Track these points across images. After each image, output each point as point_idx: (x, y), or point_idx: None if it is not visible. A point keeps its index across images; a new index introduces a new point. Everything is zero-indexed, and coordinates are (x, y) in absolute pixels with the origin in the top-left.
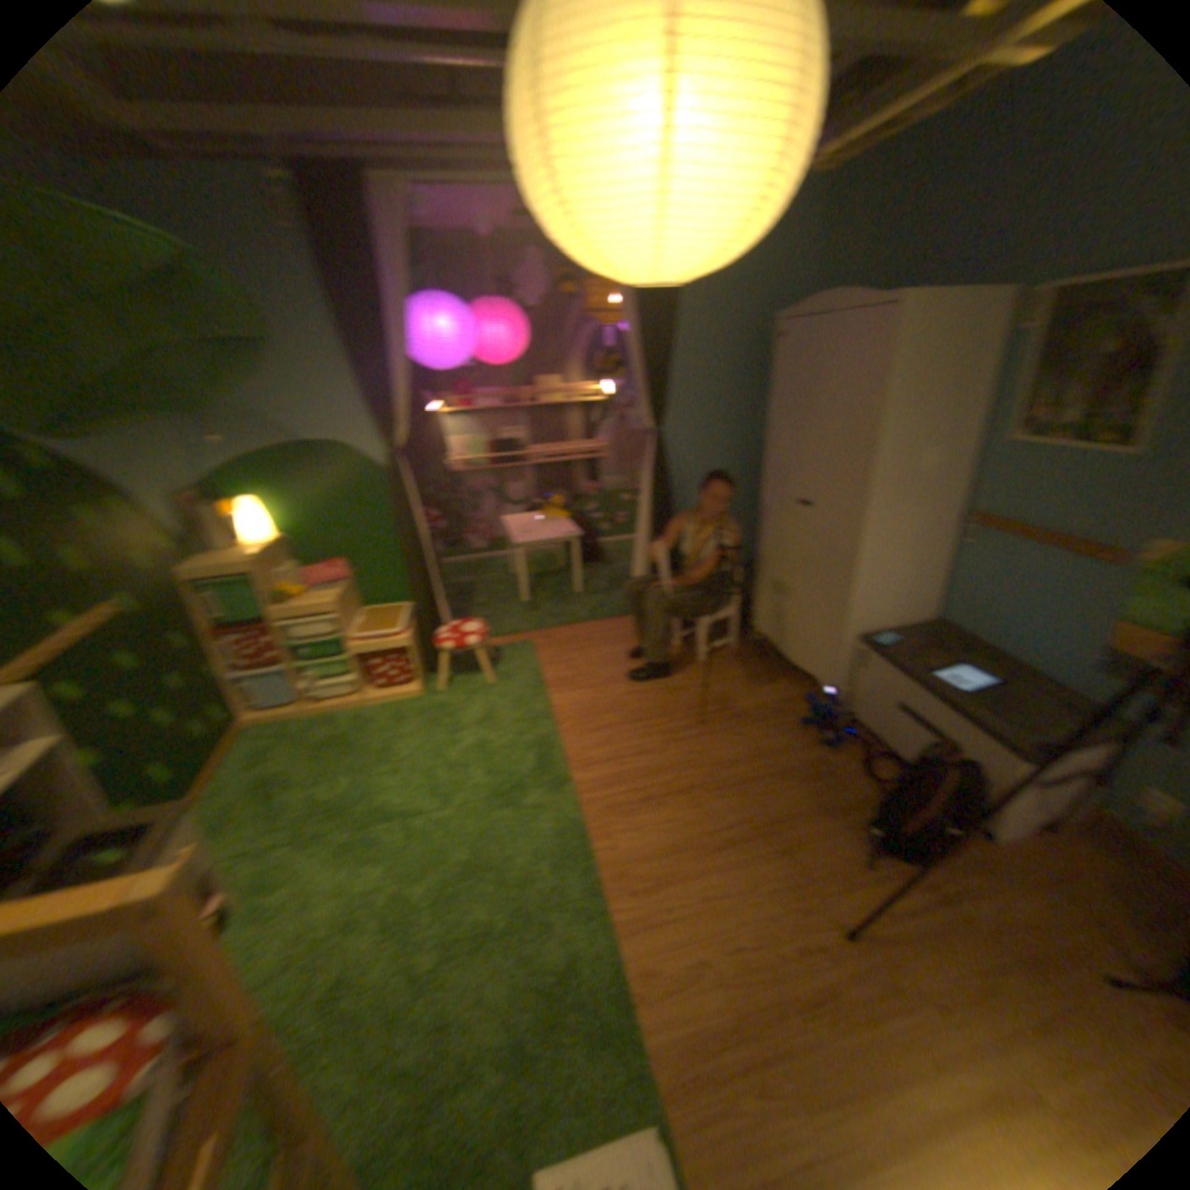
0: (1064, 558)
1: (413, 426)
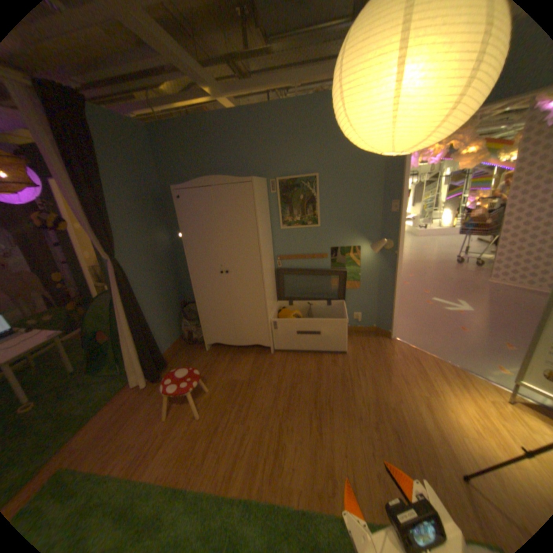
0: (311, 260)
1: None
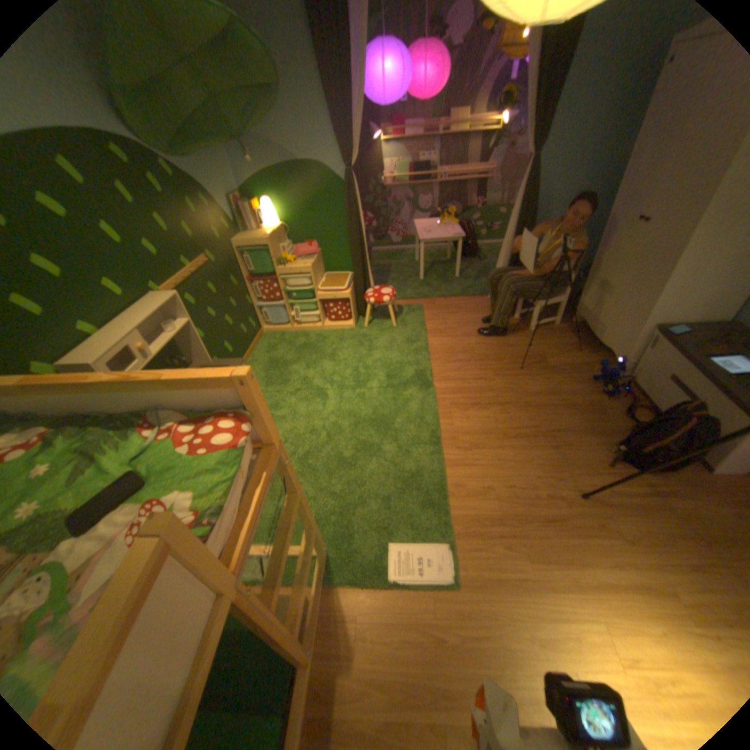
0: None
1: (364, 150)
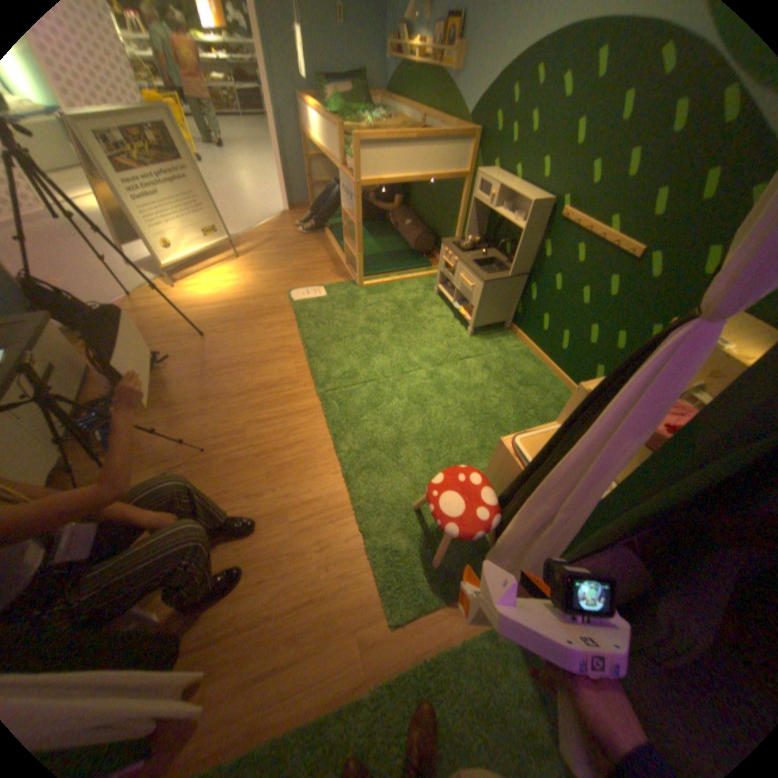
0: None
1: None
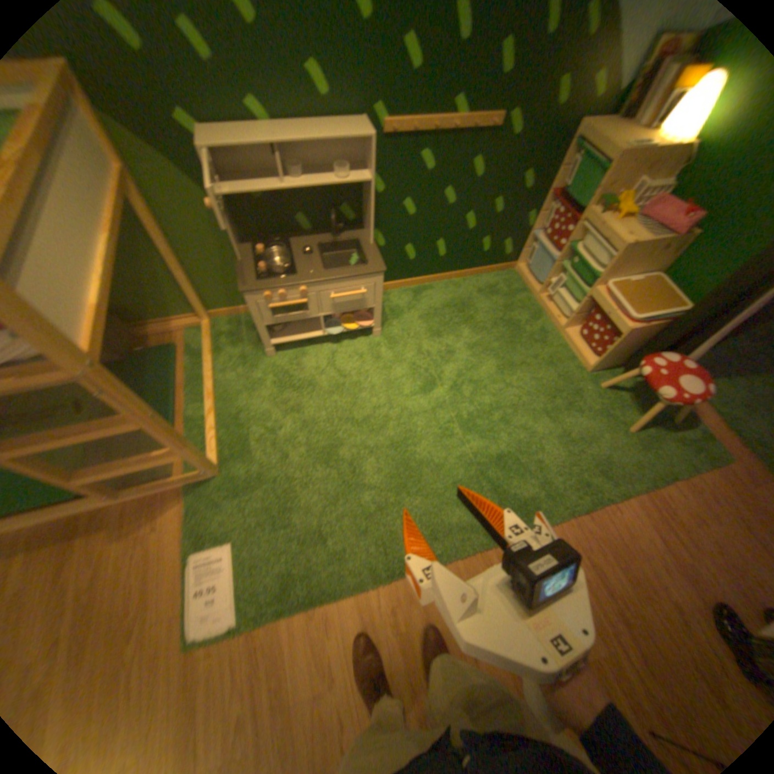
0: None
1: None
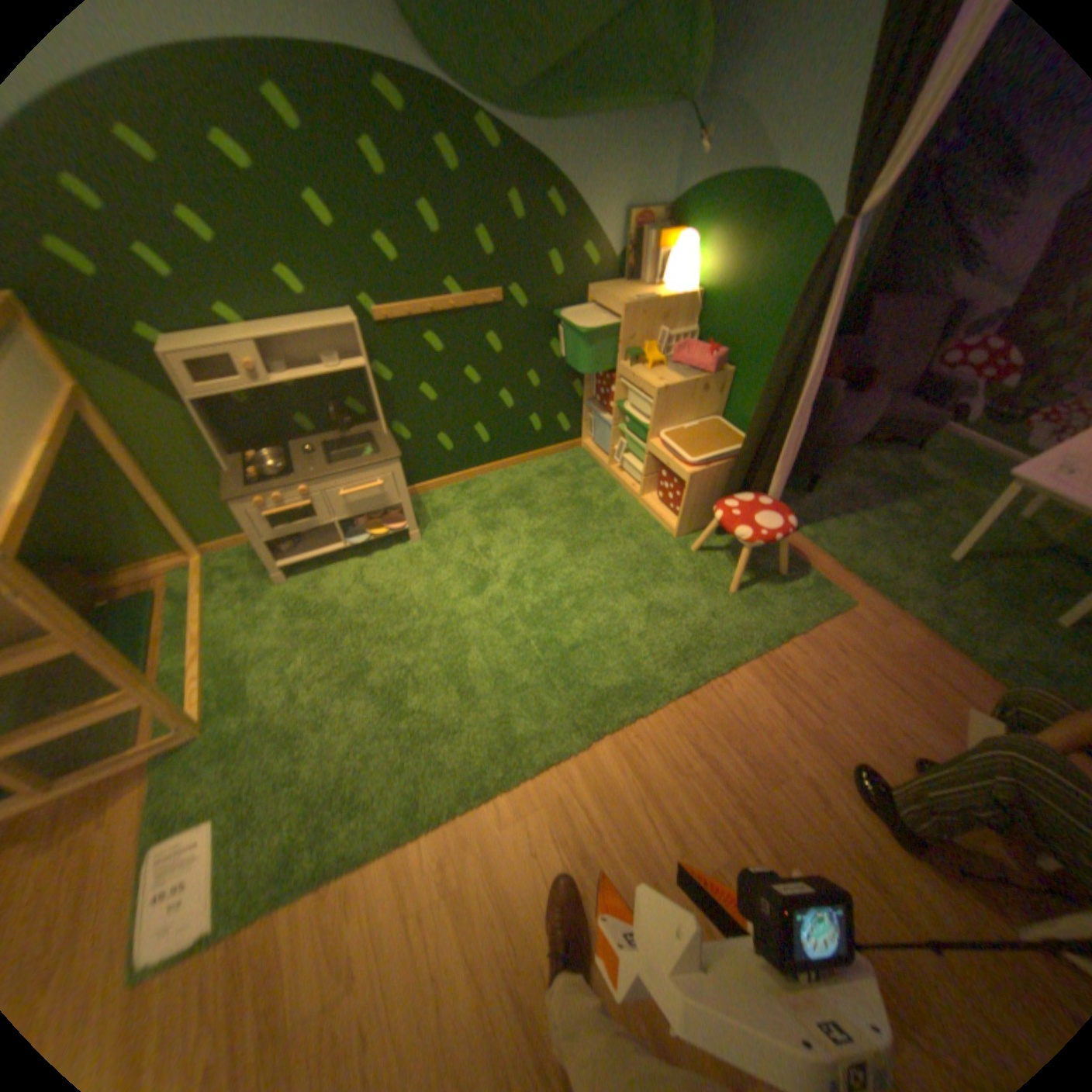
0: None
1: None
